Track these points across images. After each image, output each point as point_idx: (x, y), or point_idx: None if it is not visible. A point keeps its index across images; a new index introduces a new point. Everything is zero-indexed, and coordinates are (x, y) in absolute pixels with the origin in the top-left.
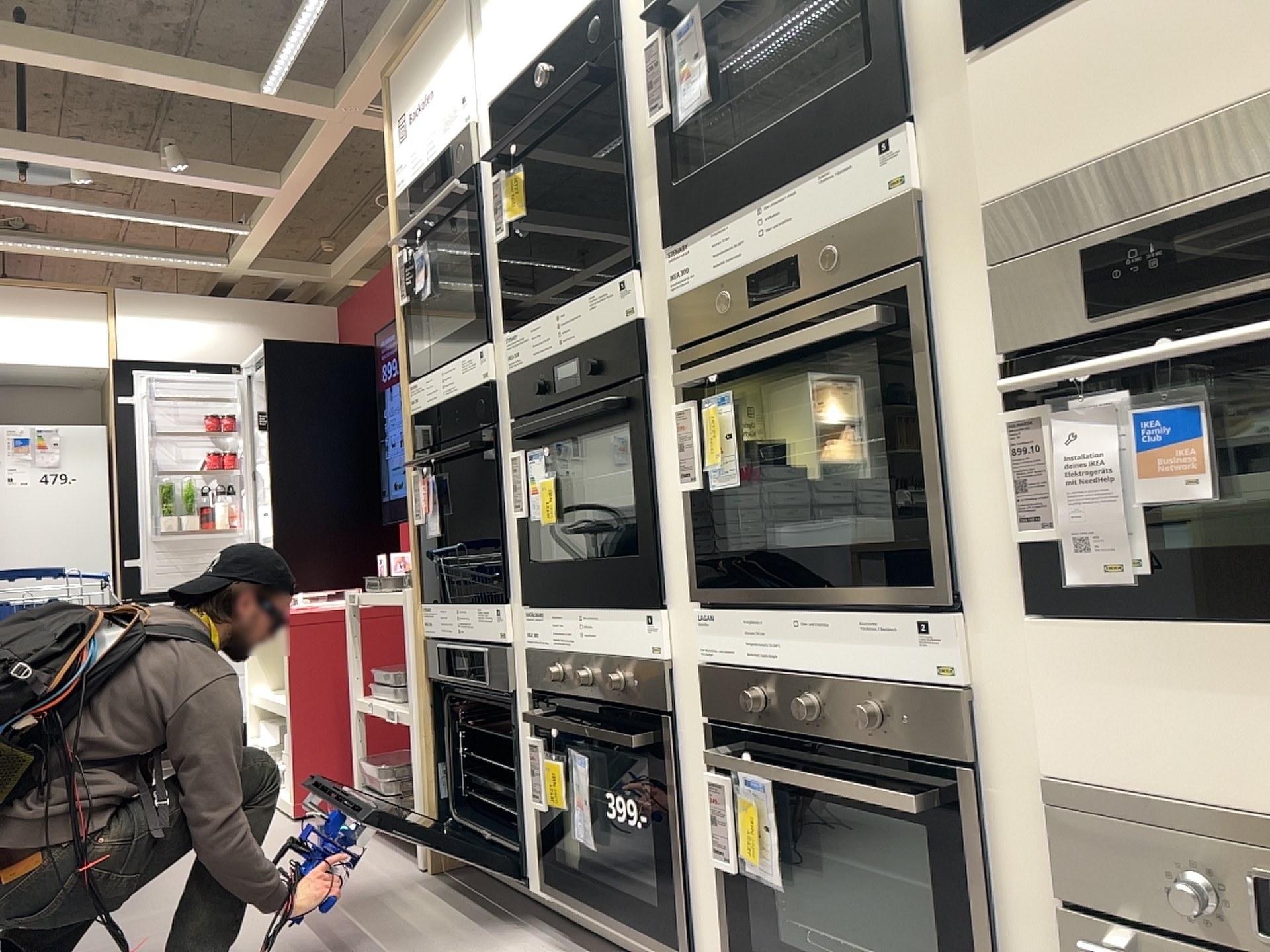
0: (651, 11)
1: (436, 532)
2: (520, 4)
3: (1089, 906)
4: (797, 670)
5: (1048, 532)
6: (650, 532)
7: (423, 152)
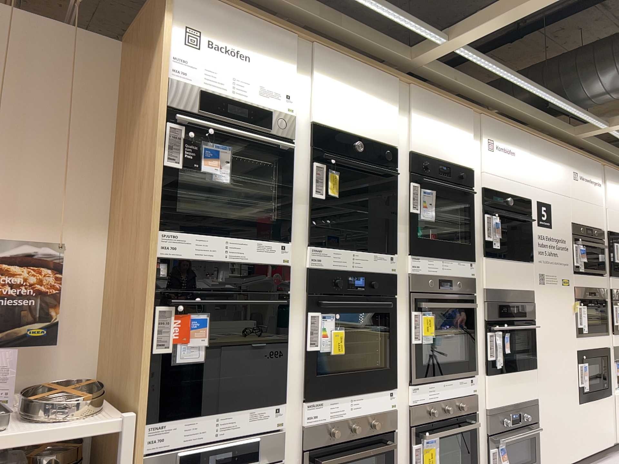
0: (417, 175)
1: (198, 359)
2: (348, 101)
3: (492, 432)
4: (442, 398)
5: (492, 357)
6: (395, 357)
7: (229, 82)
